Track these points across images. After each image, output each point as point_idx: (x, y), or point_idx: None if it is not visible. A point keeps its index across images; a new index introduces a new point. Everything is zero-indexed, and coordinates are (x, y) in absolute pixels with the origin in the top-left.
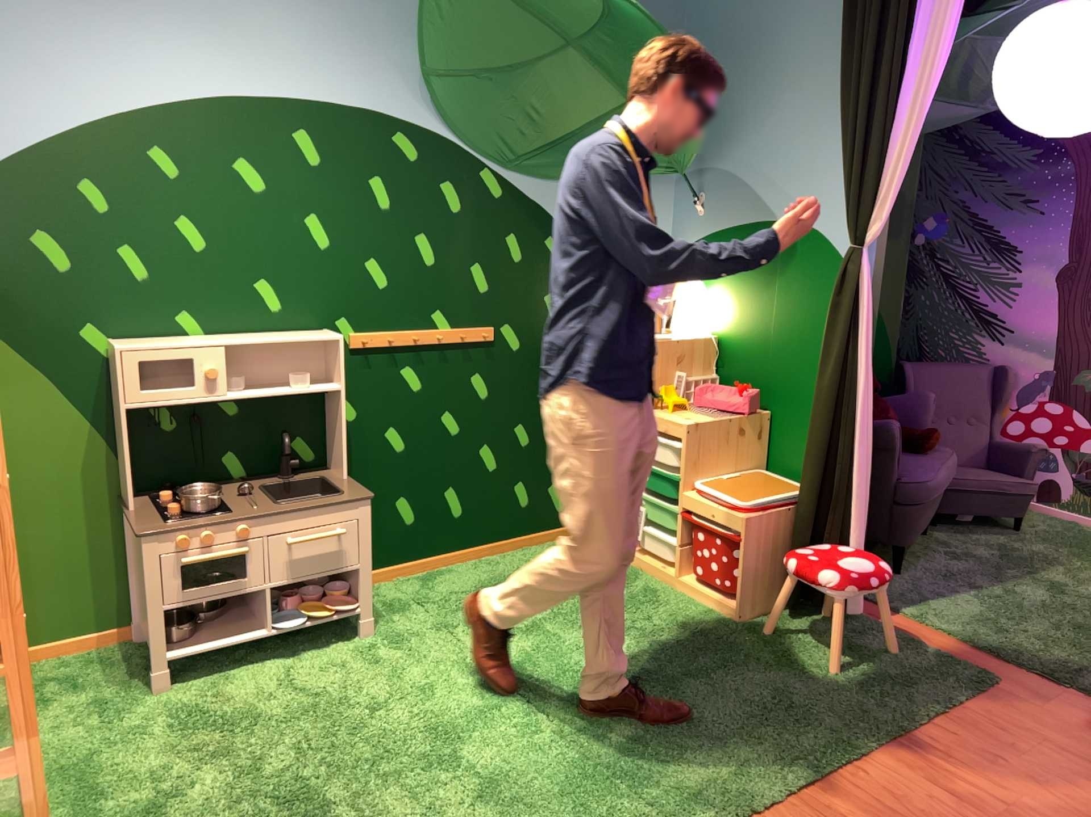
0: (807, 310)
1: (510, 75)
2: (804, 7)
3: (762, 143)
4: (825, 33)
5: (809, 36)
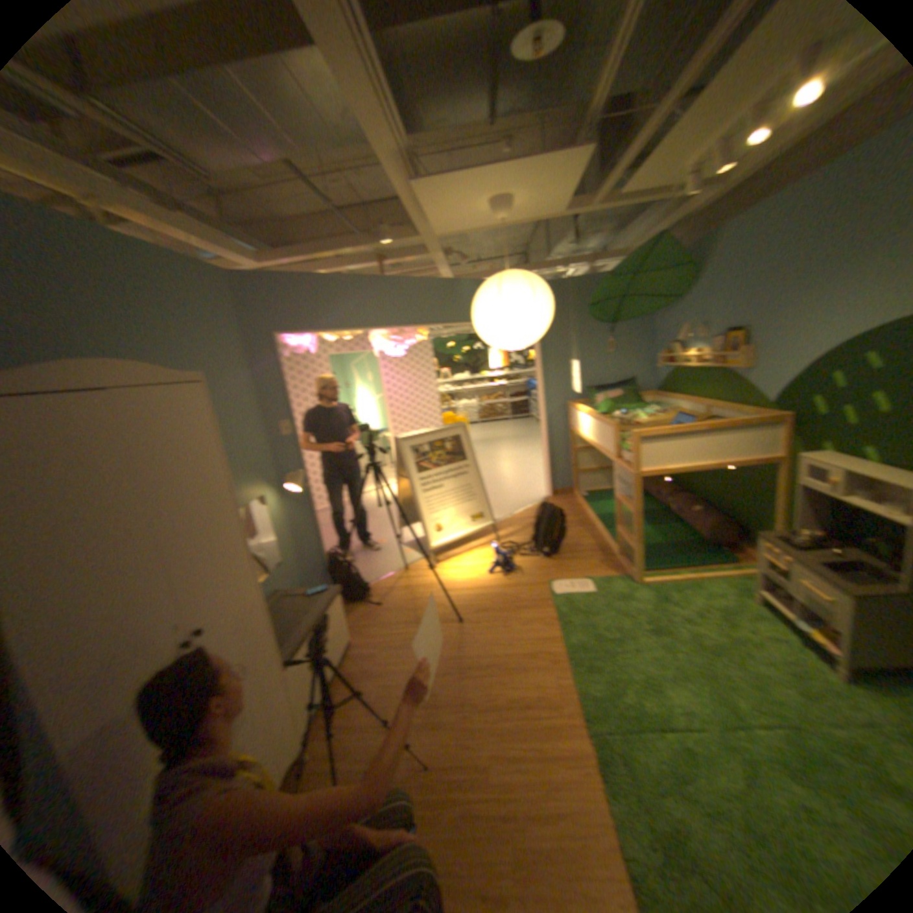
0: None
1: None
2: None
3: None
4: None
5: None
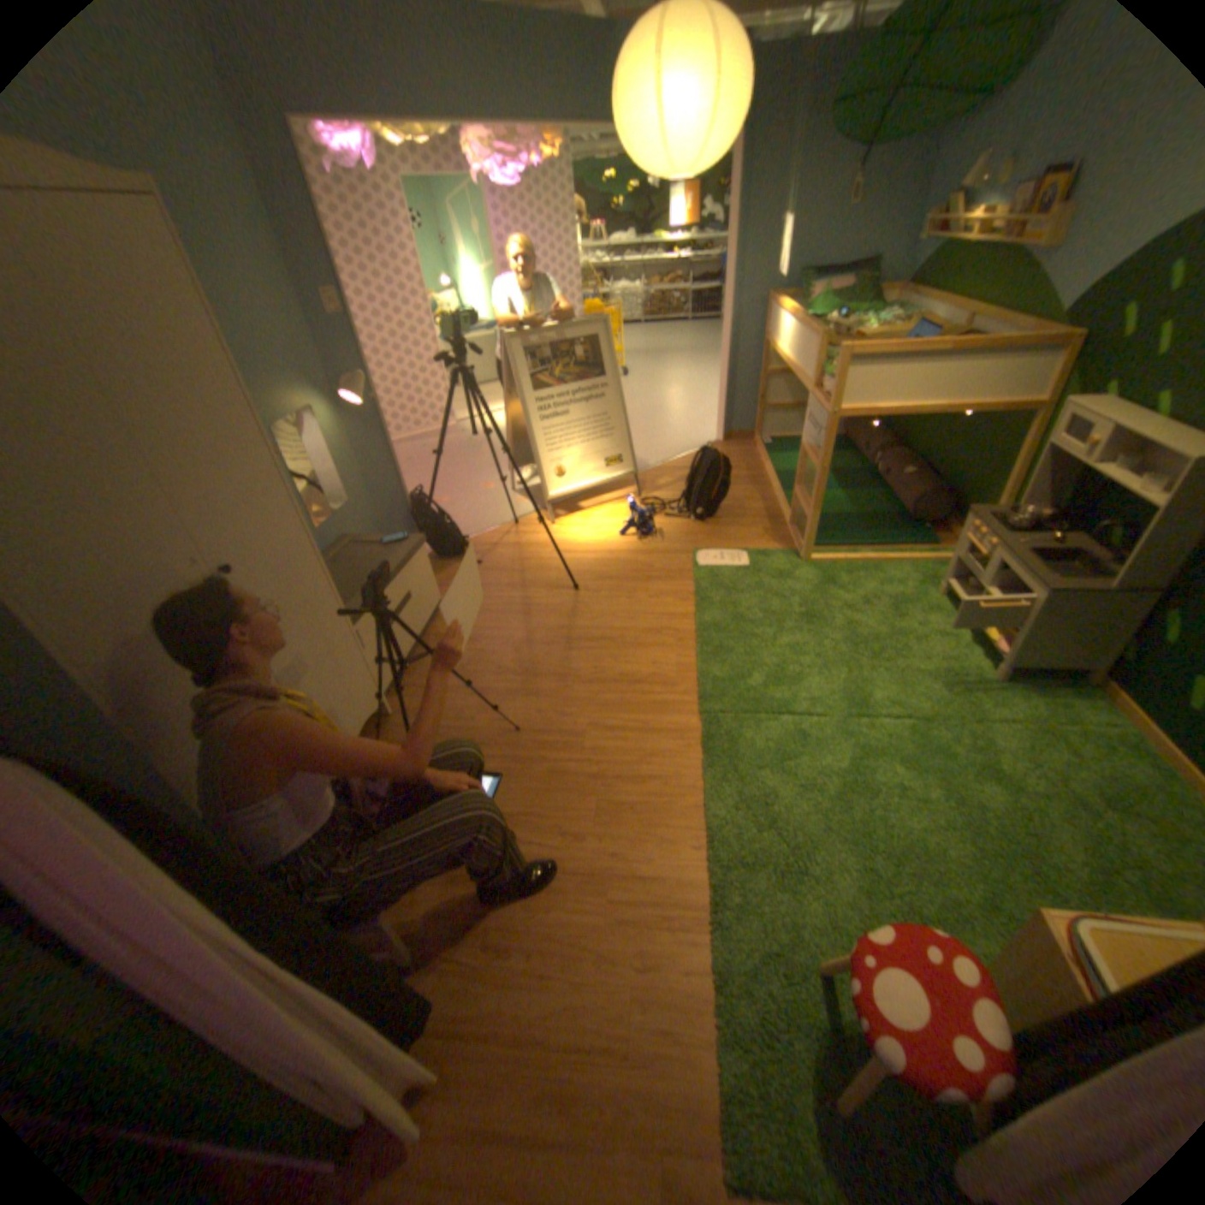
0: None
1: None
2: None
3: None
4: None
5: None
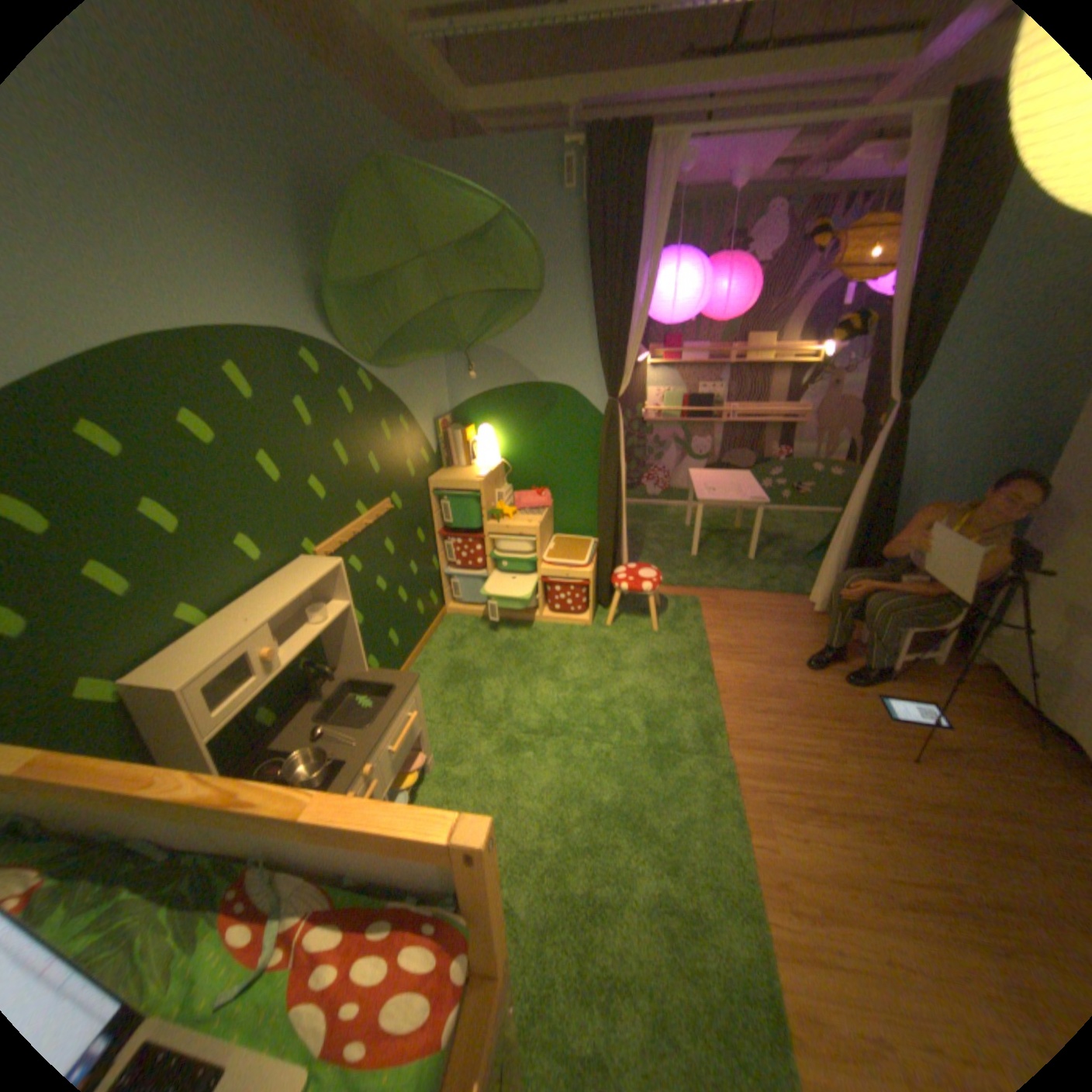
0: (569, 438)
1: (375, 284)
2: (542, 233)
3: (519, 330)
4: (562, 255)
5: (549, 256)
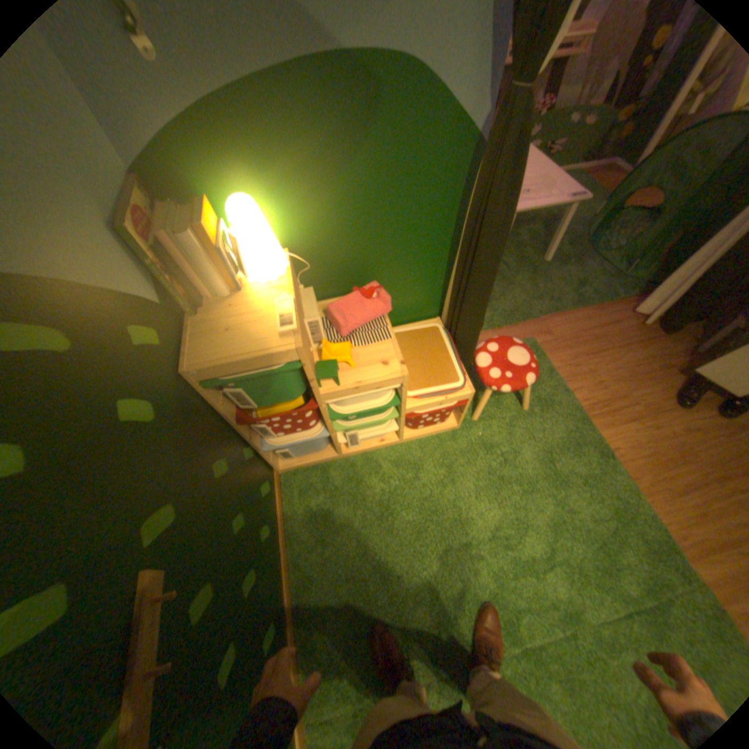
0: (407, 180)
1: None
2: None
3: None
4: None
5: None
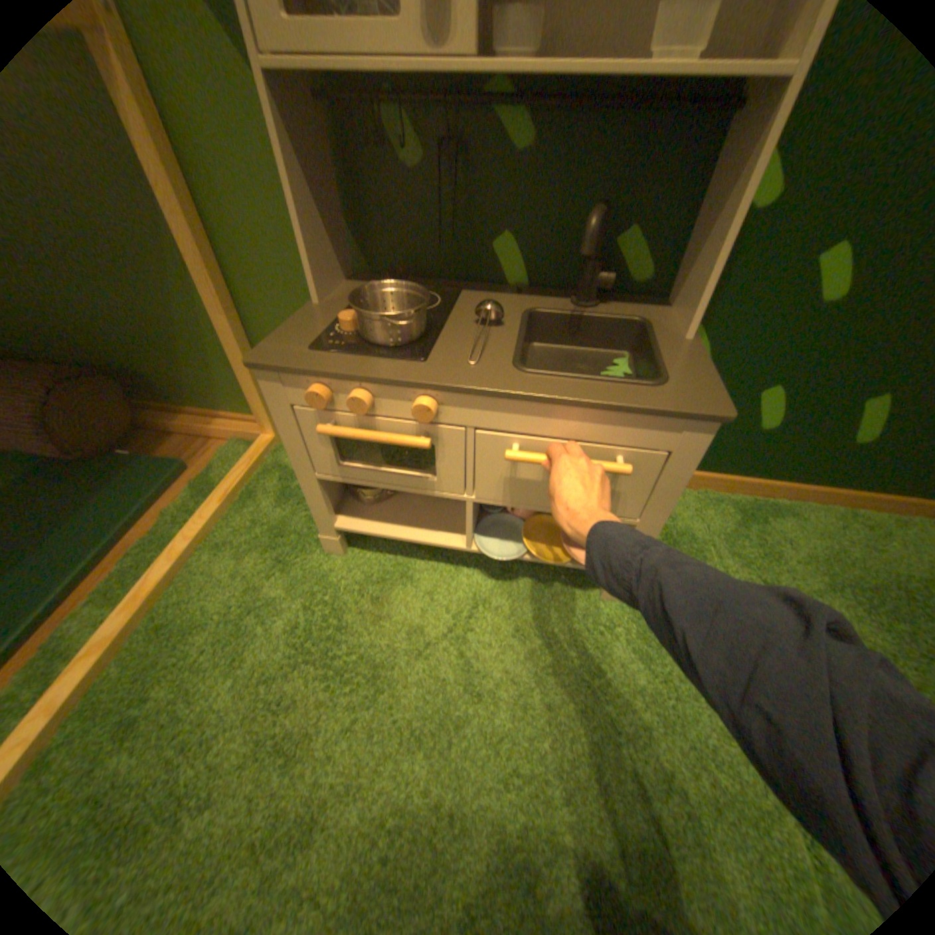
0: None
1: None
2: None
3: None
4: None
5: None
